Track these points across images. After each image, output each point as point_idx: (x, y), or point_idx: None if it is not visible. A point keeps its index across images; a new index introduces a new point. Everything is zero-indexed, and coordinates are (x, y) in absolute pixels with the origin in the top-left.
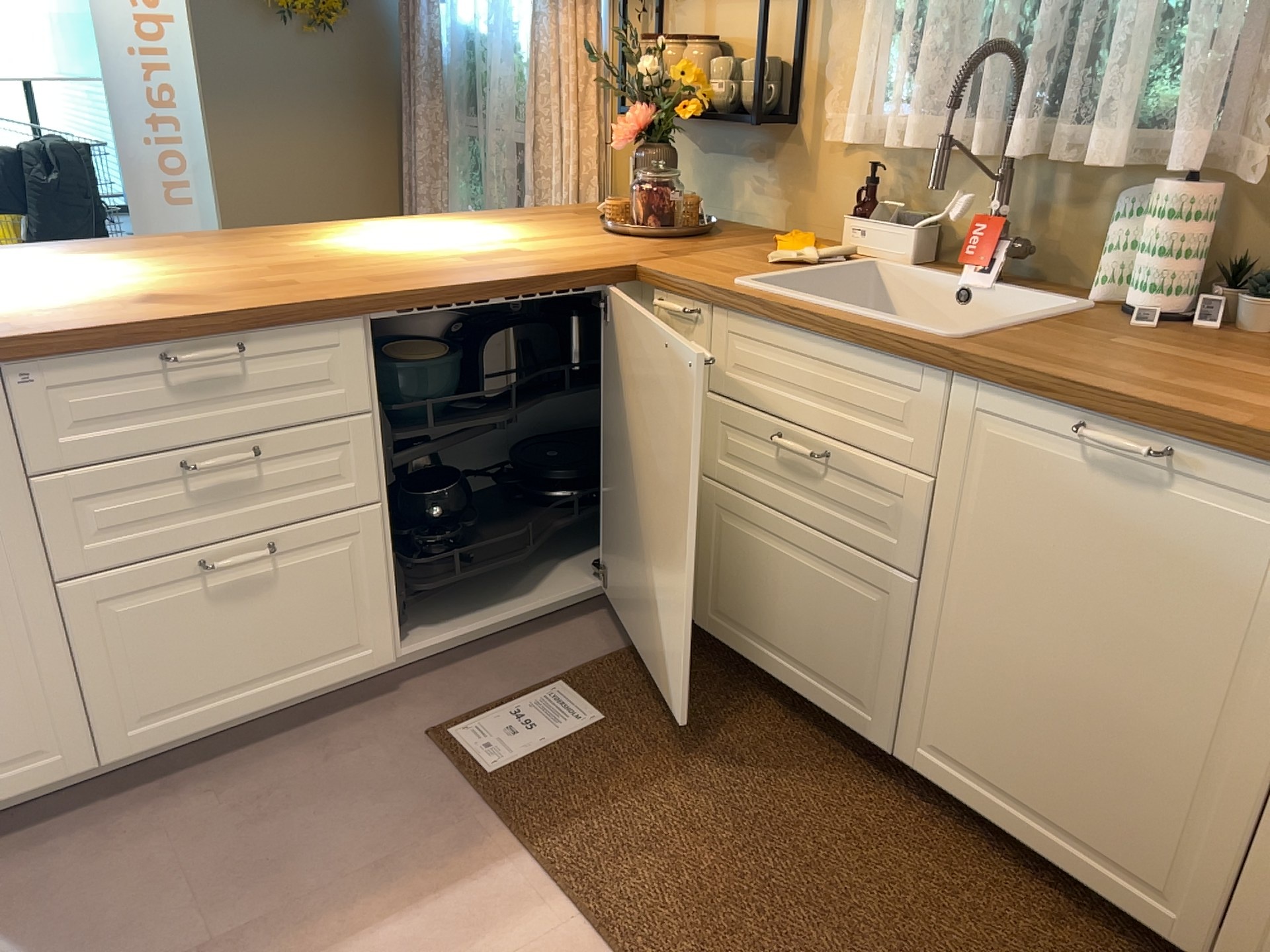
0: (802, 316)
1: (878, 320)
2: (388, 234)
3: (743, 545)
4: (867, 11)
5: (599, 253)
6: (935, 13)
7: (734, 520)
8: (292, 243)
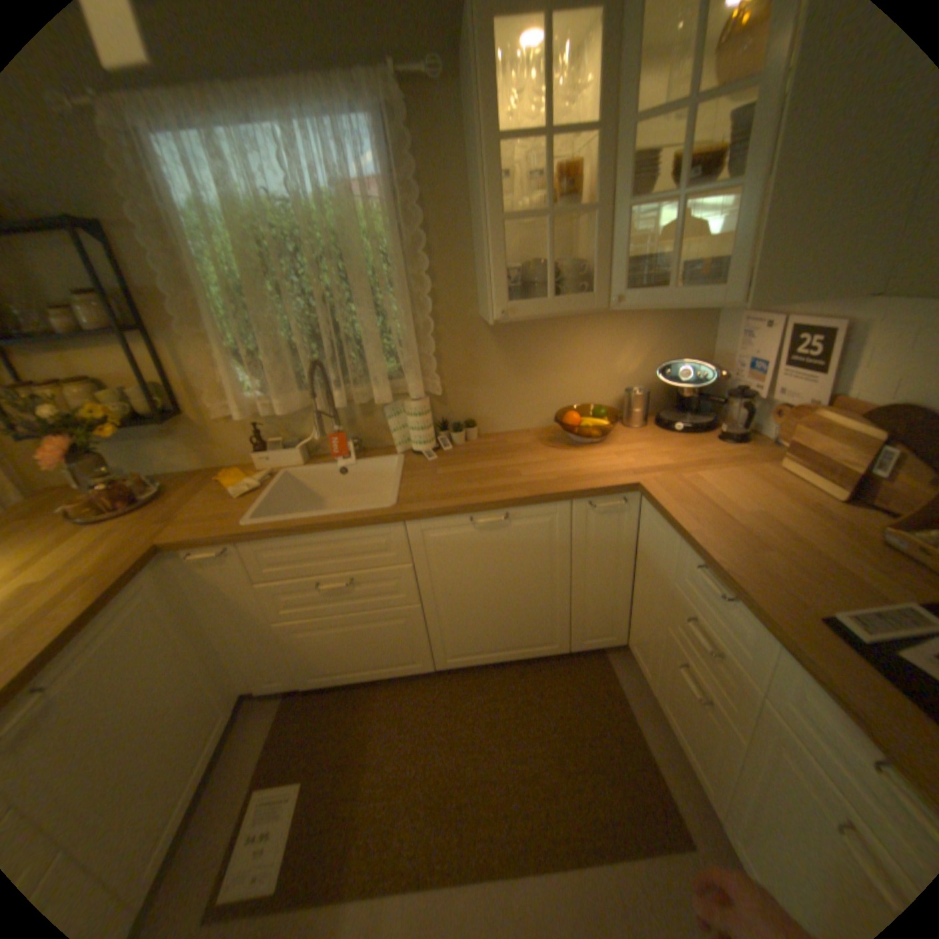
0: (308, 528)
1: (351, 512)
2: None
3: (316, 641)
4: (216, 351)
5: (110, 549)
6: (263, 347)
7: (303, 633)
8: None
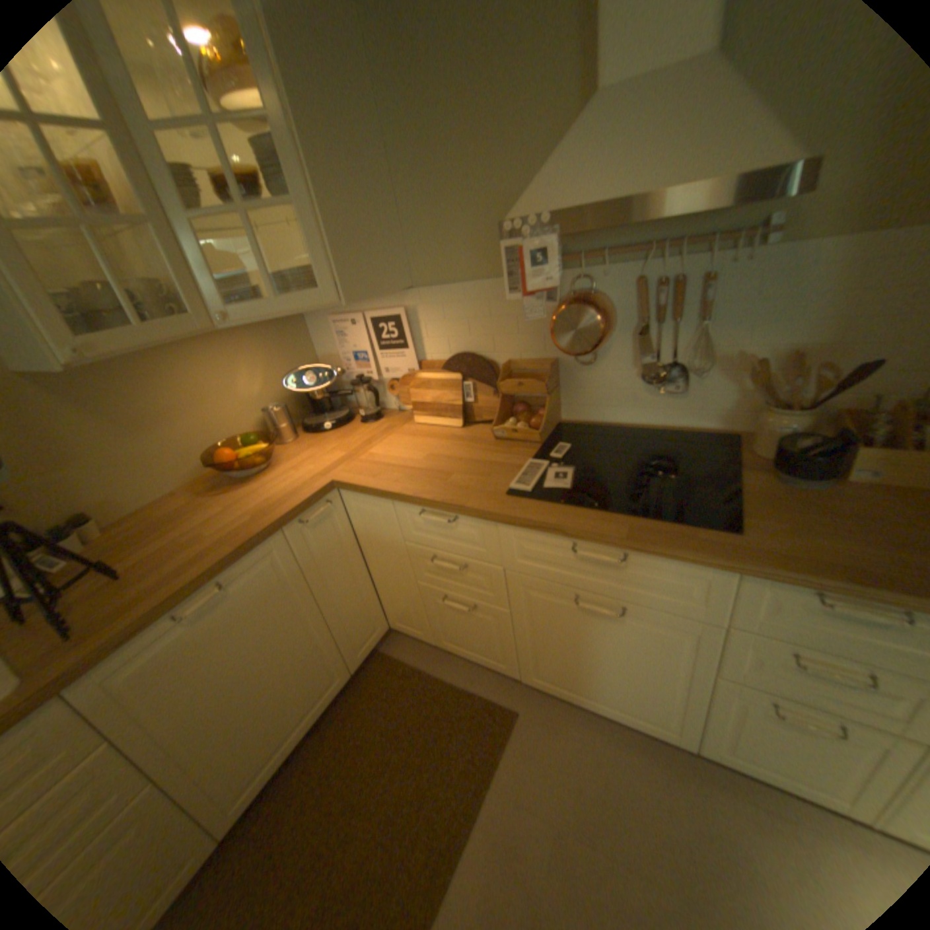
0: None
1: None
2: None
3: None
4: None
5: None
6: None
7: None
8: None
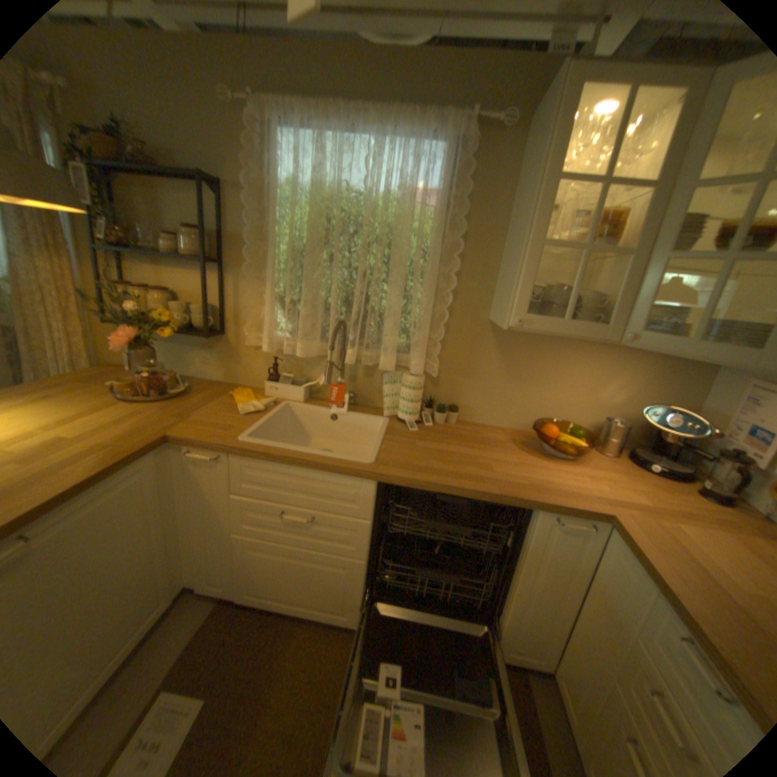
0: (292, 460)
1: (333, 457)
2: None
3: (263, 563)
4: (267, 292)
5: (131, 427)
6: (304, 299)
7: (255, 552)
8: None
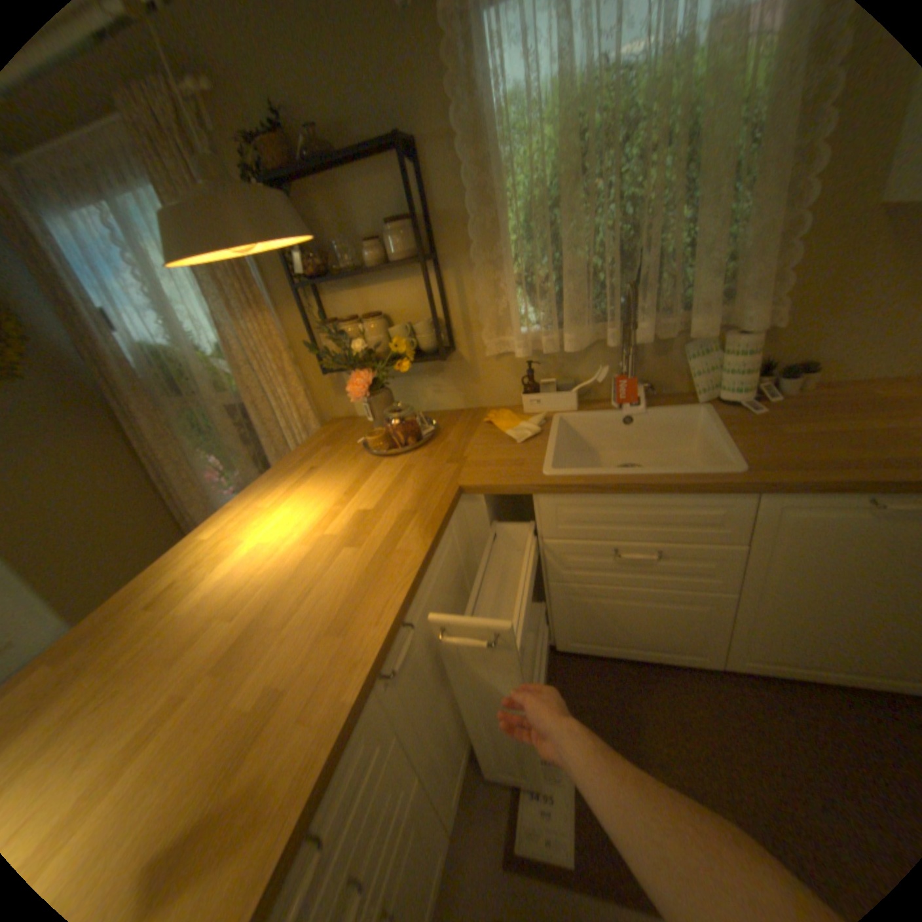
0: (631, 486)
1: (684, 472)
2: (242, 541)
3: (592, 608)
4: (512, 276)
5: (418, 483)
6: (566, 268)
7: (581, 597)
8: (176, 607)
